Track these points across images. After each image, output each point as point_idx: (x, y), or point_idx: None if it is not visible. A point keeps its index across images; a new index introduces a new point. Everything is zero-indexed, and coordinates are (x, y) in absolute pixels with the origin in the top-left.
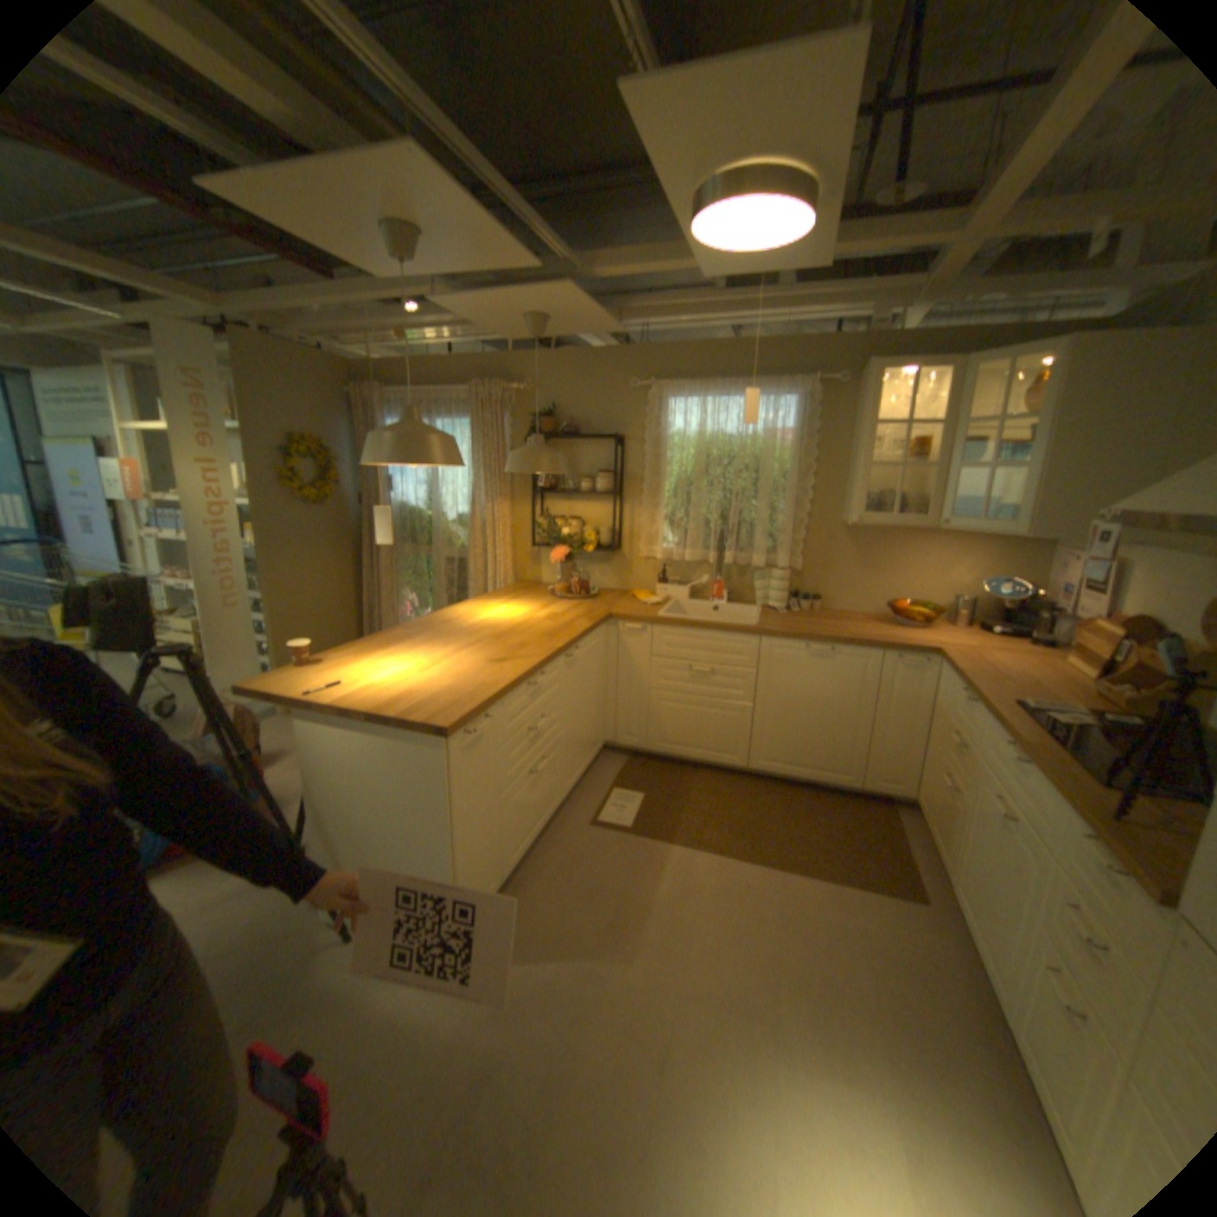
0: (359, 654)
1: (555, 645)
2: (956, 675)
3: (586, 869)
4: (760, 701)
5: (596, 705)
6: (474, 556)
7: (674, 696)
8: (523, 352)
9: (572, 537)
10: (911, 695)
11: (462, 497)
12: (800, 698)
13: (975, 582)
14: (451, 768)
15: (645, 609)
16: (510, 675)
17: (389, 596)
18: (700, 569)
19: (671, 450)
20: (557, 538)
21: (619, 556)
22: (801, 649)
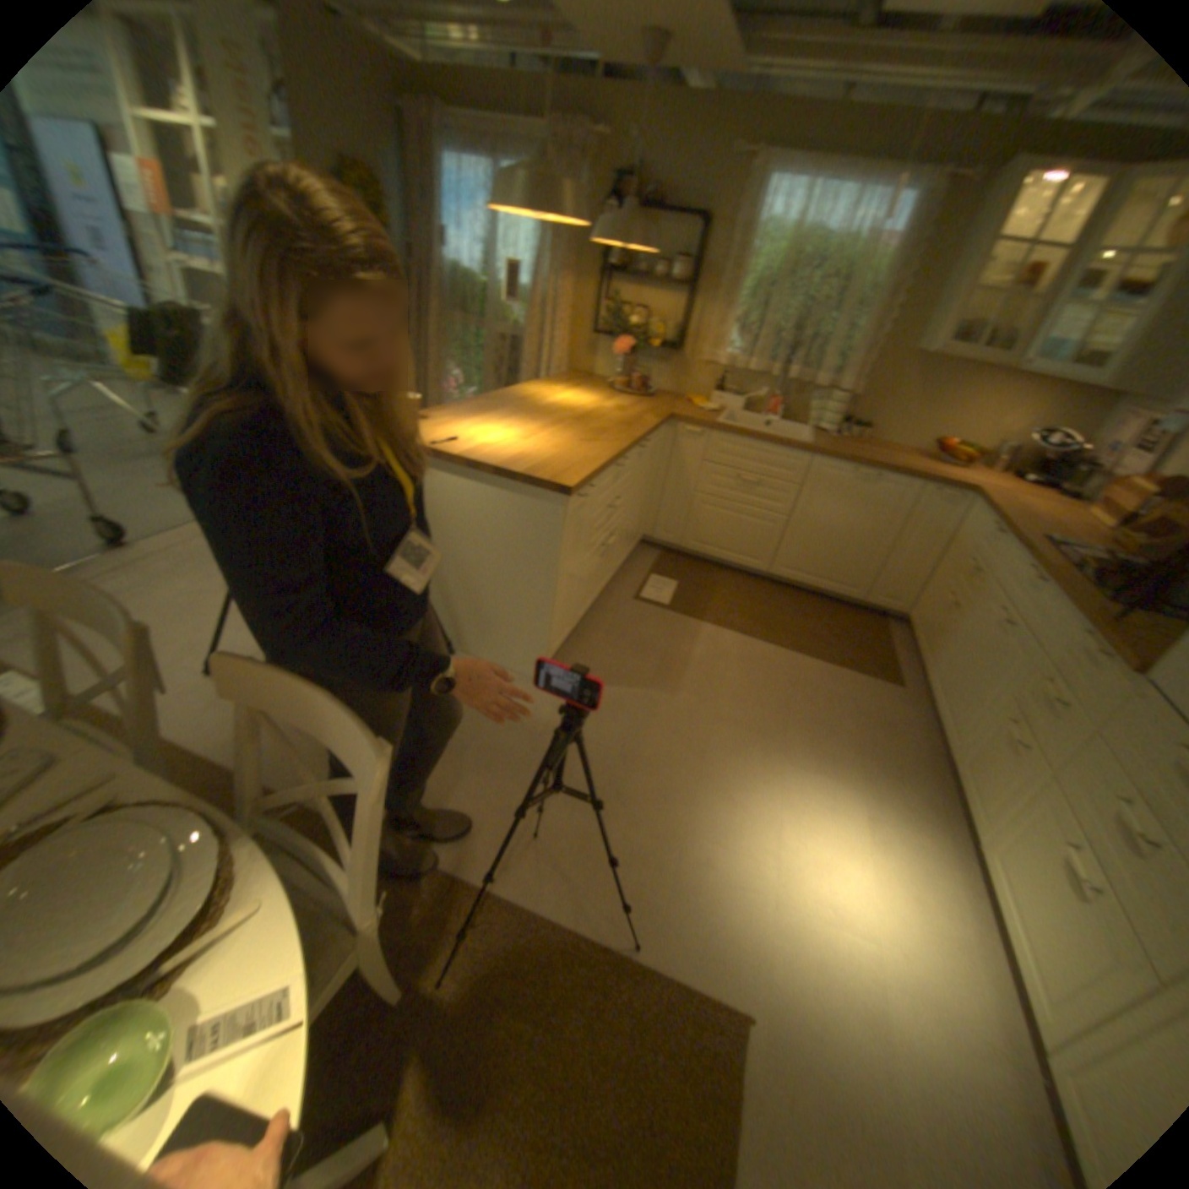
0: (458, 416)
1: (634, 434)
2: (990, 510)
3: (634, 629)
4: (796, 515)
5: (646, 500)
6: (532, 335)
7: (717, 501)
8: (617, 83)
9: (640, 329)
10: (936, 526)
11: (524, 266)
12: (834, 517)
13: (1025, 430)
14: (567, 524)
15: (705, 414)
16: (606, 454)
17: (437, 369)
18: (761, 382)
19: (763, 241)
20: (622, 327)
21: (681, 357)
22: (849, 472)
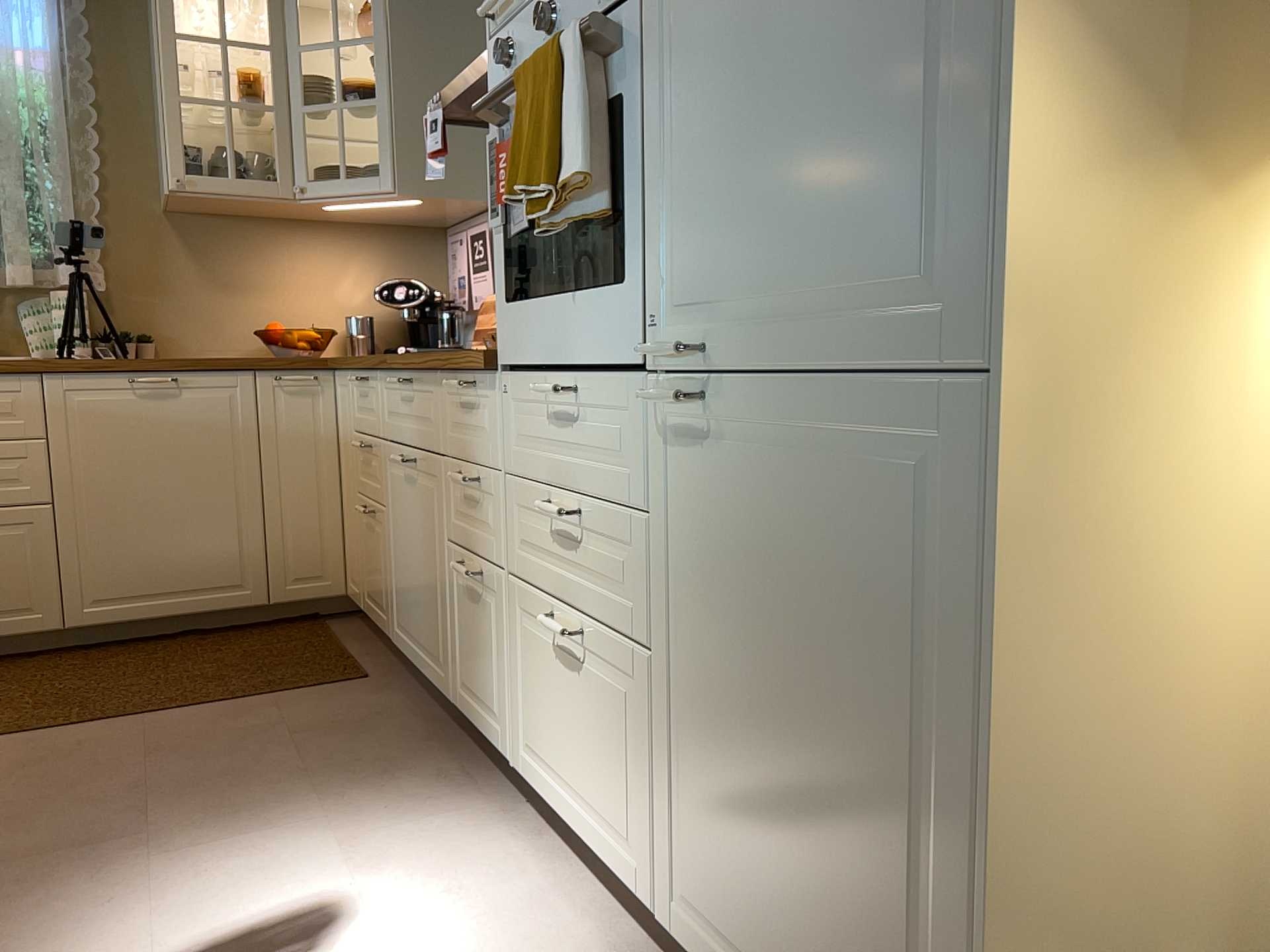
0: None
1: None
2: (345, 367)
3: None
4: (64, 493)
5: None
6: None
7: None
8: None
9: None
10: (305, 433)
11: None
12: (138, 473)
13: (367, 298)
14: None
15: None
16: None
17: None
18: None
19: None
20: None
21: None
22: (122, 387)
